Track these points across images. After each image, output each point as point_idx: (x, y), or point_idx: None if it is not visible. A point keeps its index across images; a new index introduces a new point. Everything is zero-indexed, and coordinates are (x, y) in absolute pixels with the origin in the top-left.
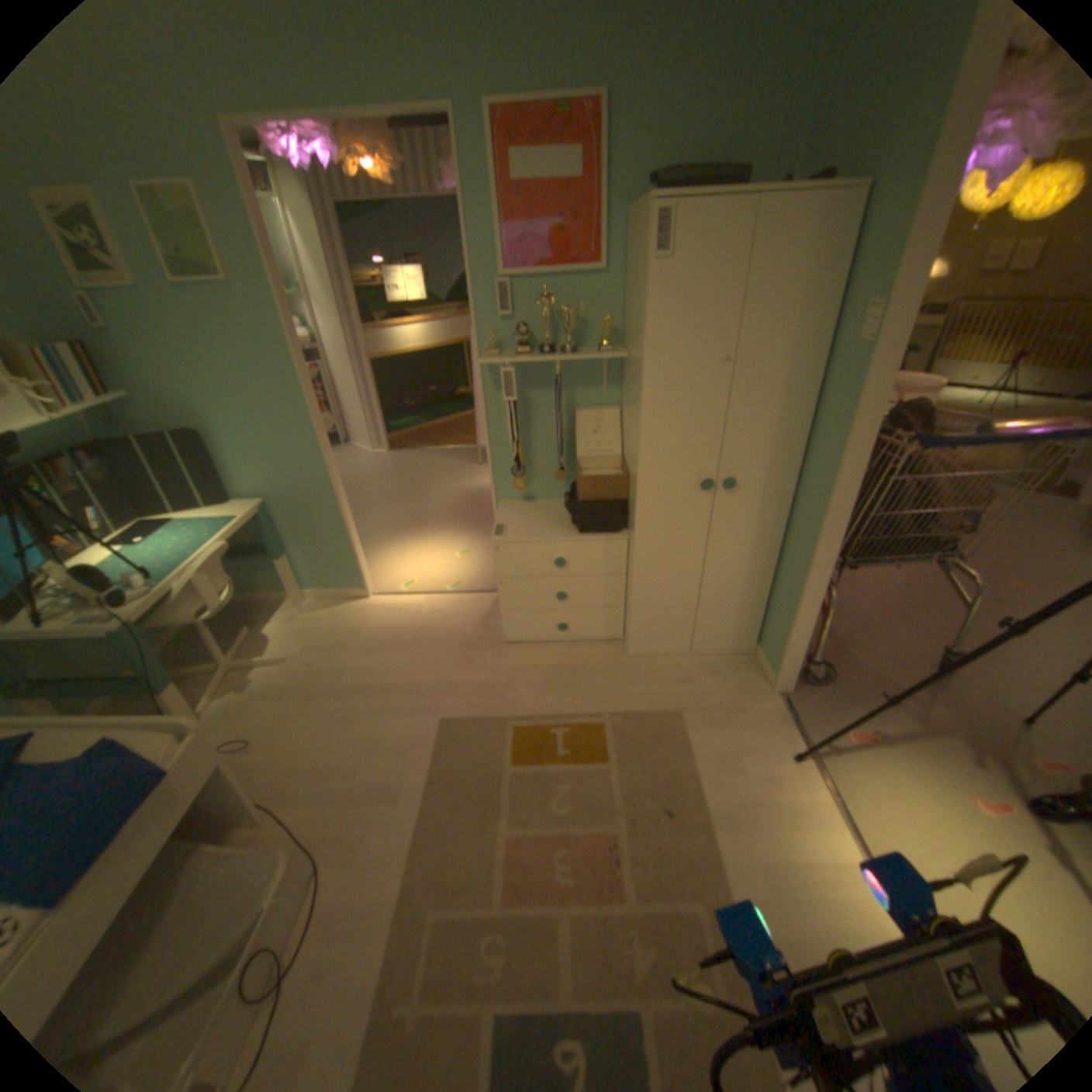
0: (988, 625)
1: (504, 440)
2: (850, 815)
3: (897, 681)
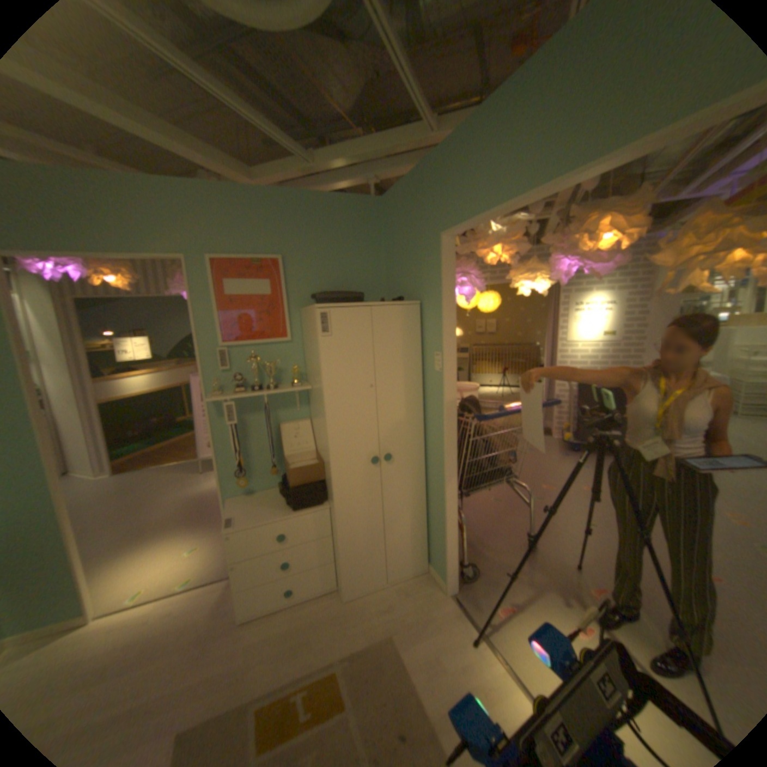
0: (542, 515)
1: (228, 452)
2: (517, 677)
3: (512, 565)
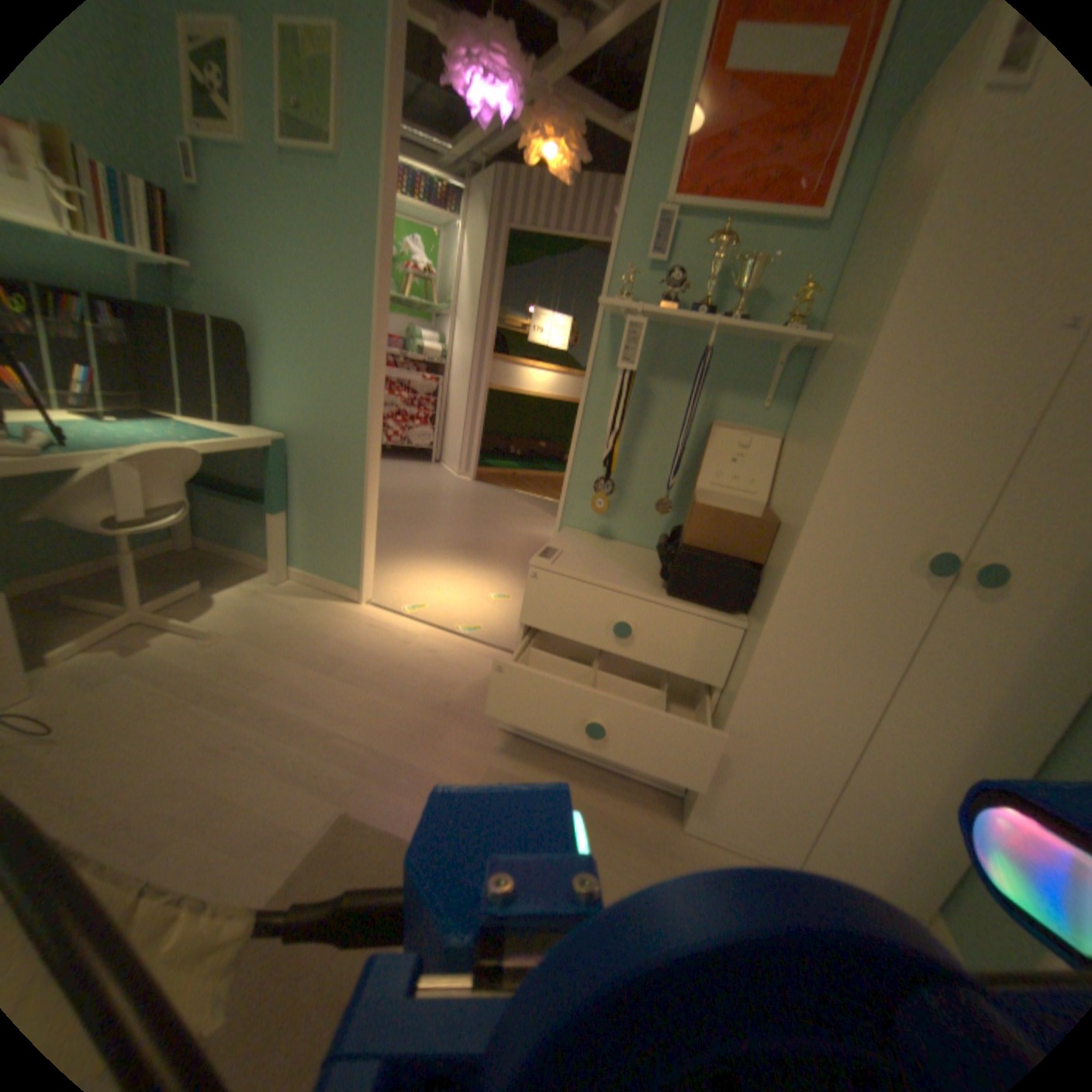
0: None
1: (599, 443)
2: None
3: None
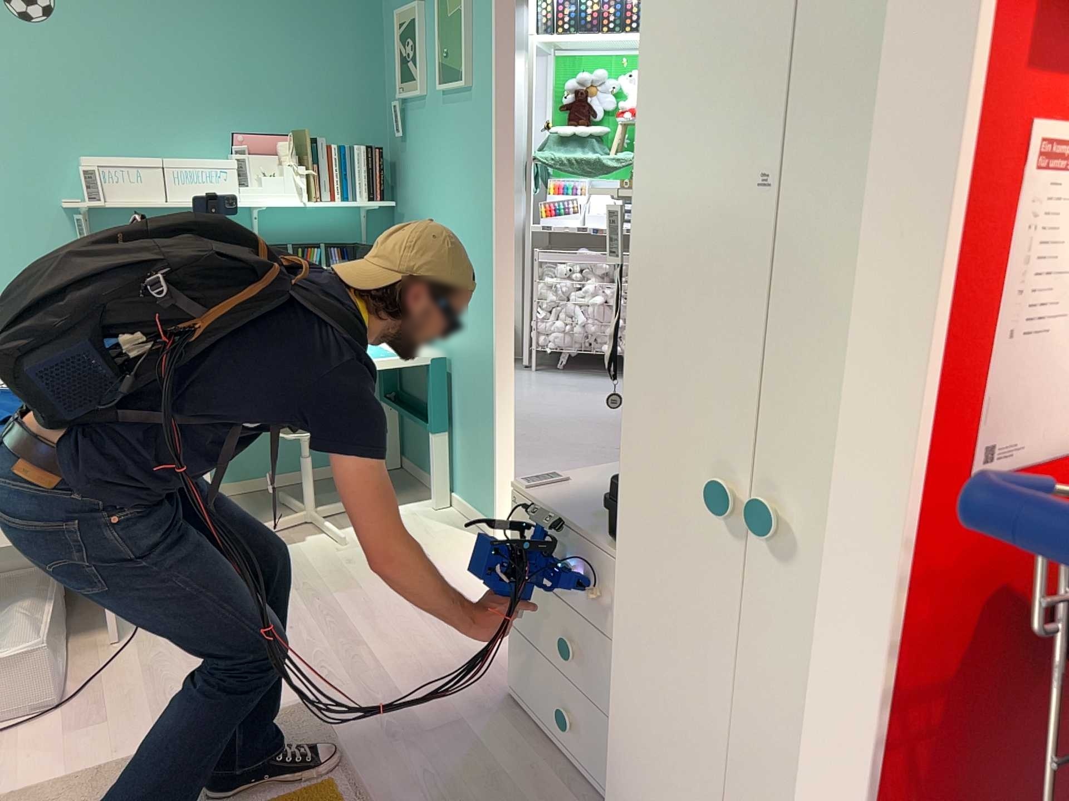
0: None
1: None
2: None
3: None
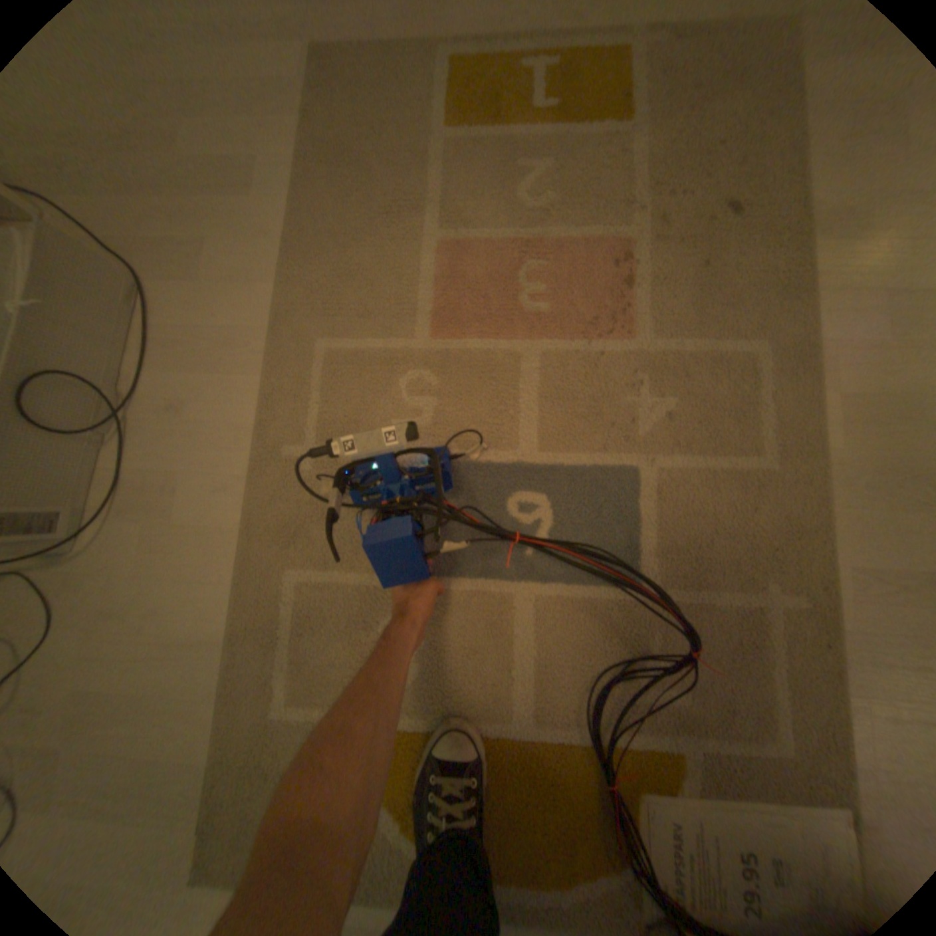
0: None
1: None
2: None
3: None
